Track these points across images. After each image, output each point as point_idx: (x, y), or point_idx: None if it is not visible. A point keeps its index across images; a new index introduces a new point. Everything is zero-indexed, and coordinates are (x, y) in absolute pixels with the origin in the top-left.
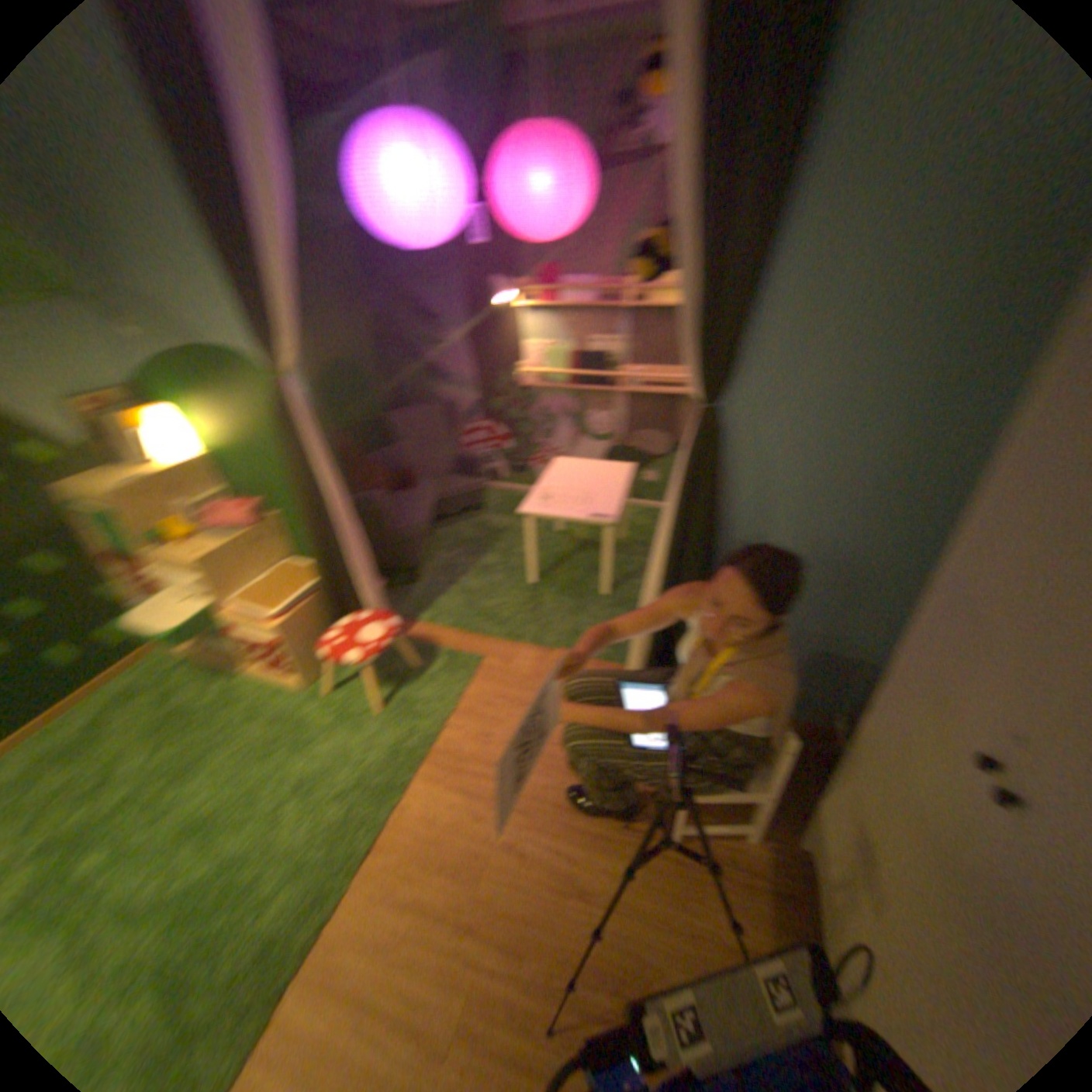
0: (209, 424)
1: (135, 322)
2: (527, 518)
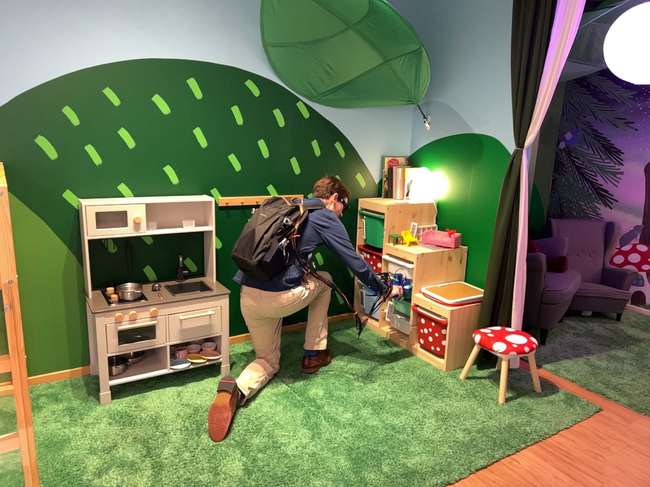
0: (448, 182)
1: (435, 122)
2: None
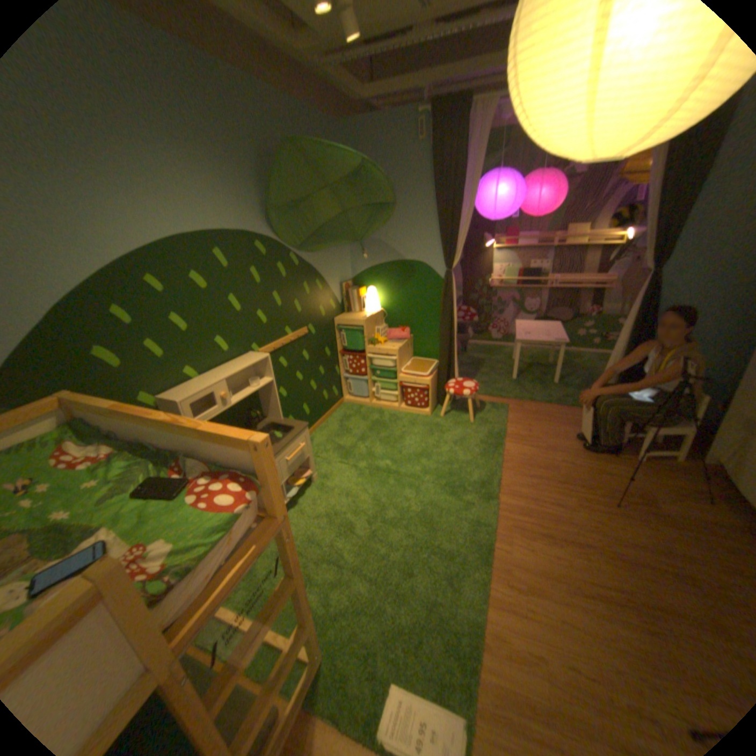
0: (391, 295)
1: (373, 252)
2: (518, 343)
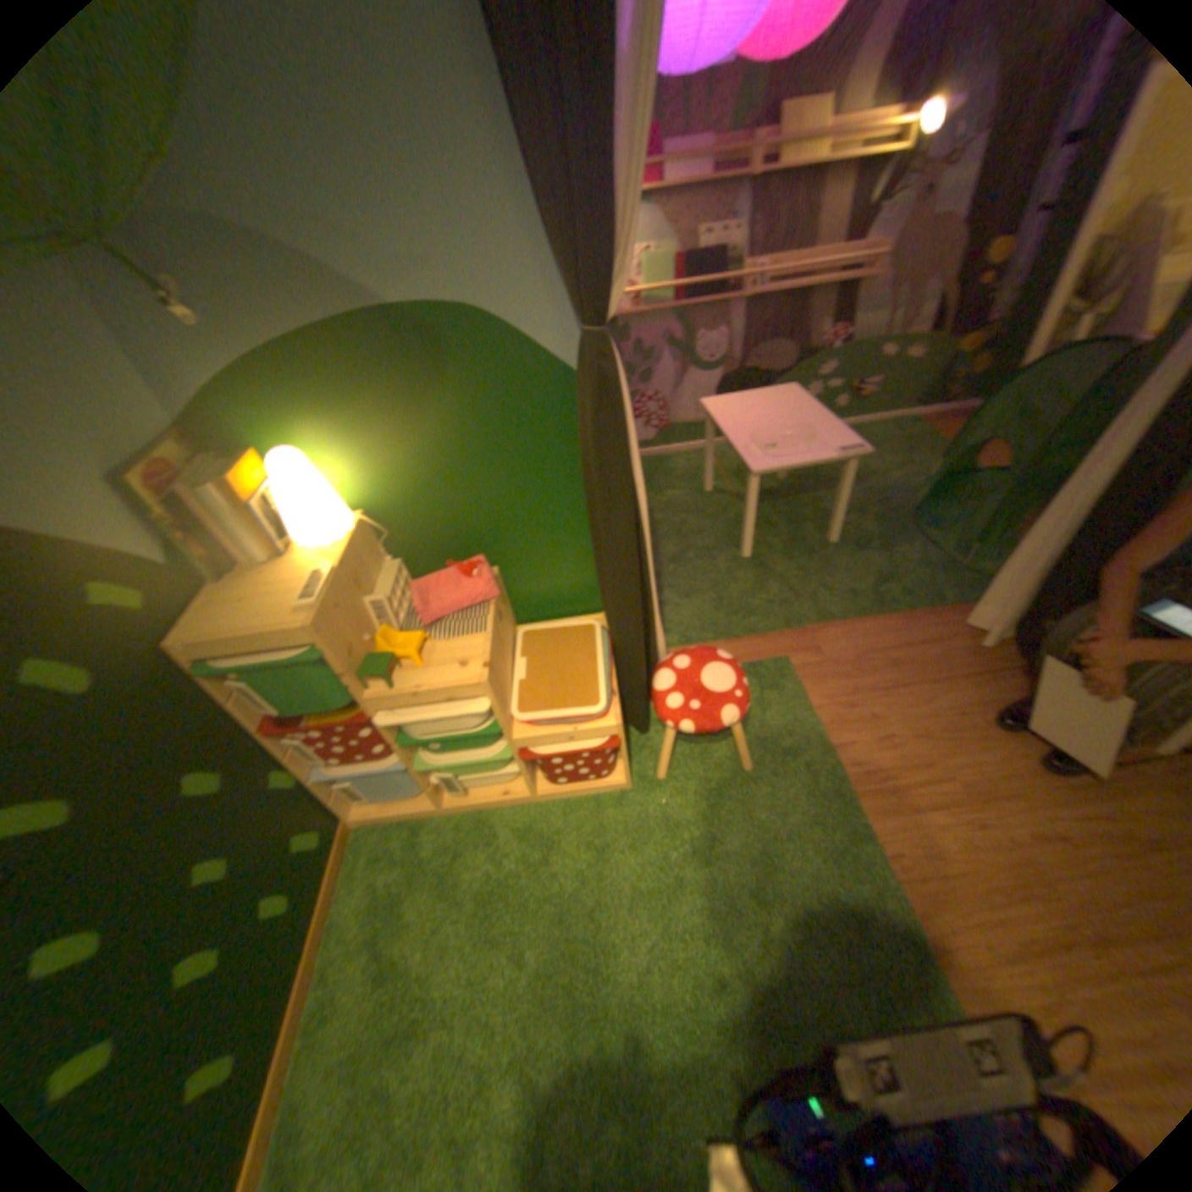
0: (379, 451)
1: (215, 281)
2: (754, 476)
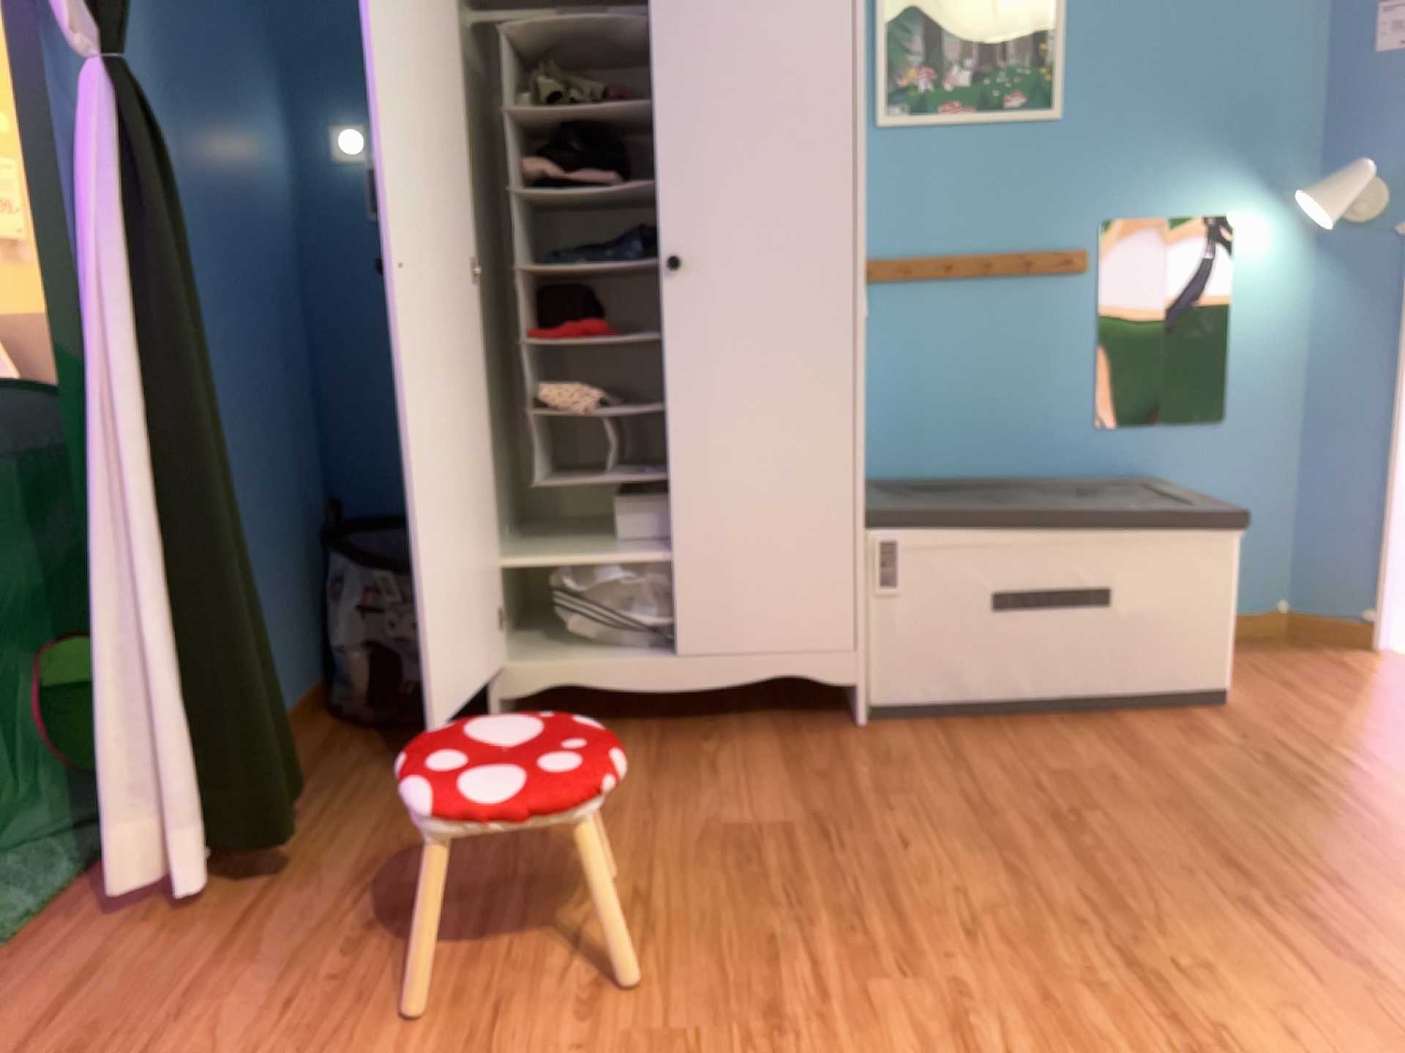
0: None
1: None
2: None
